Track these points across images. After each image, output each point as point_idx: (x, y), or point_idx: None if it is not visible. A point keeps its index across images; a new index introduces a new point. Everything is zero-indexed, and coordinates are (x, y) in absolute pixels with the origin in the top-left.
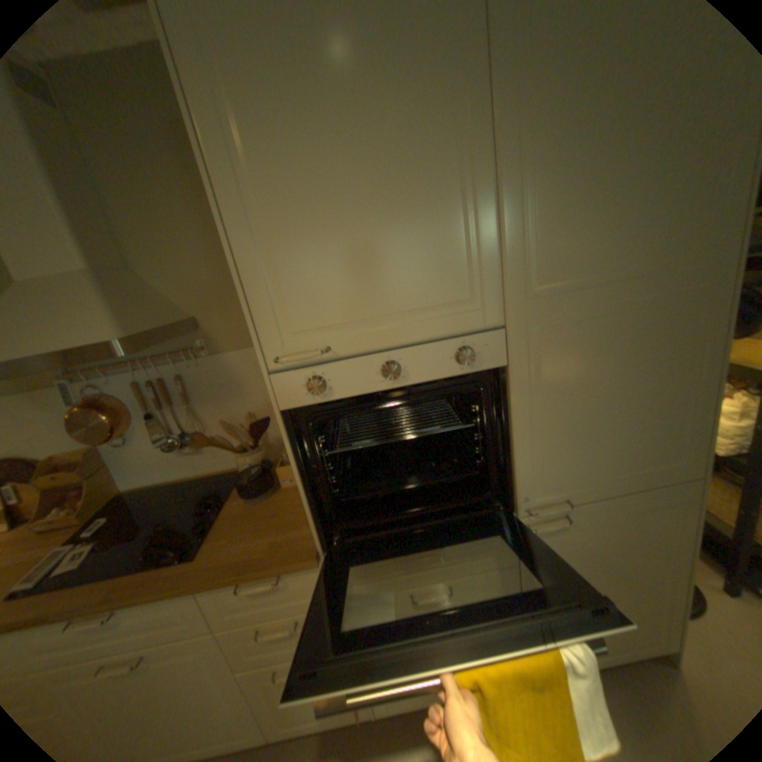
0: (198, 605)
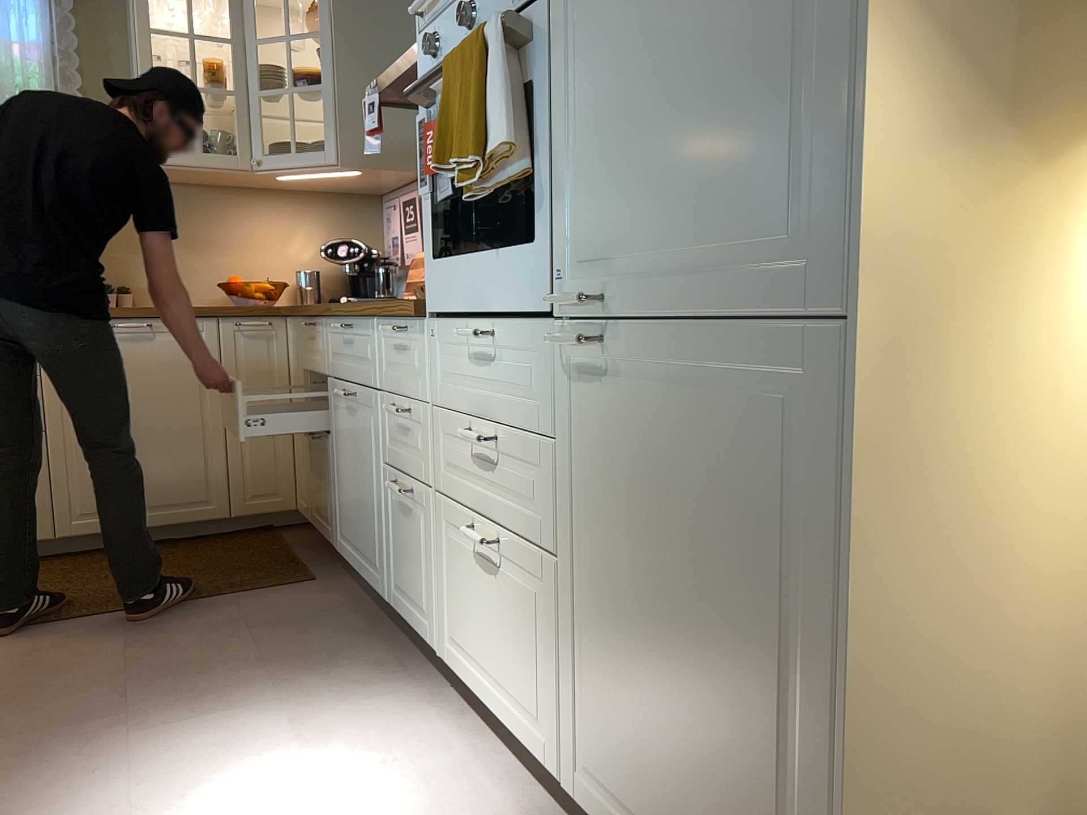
0: (377, 342)
